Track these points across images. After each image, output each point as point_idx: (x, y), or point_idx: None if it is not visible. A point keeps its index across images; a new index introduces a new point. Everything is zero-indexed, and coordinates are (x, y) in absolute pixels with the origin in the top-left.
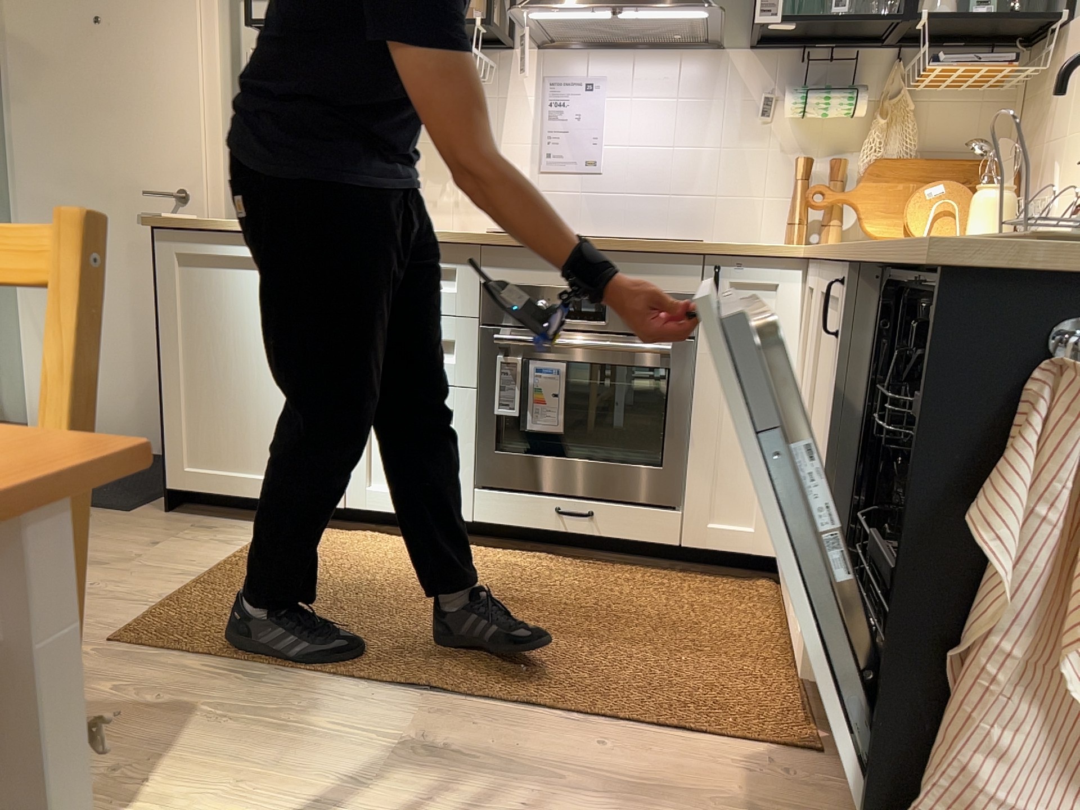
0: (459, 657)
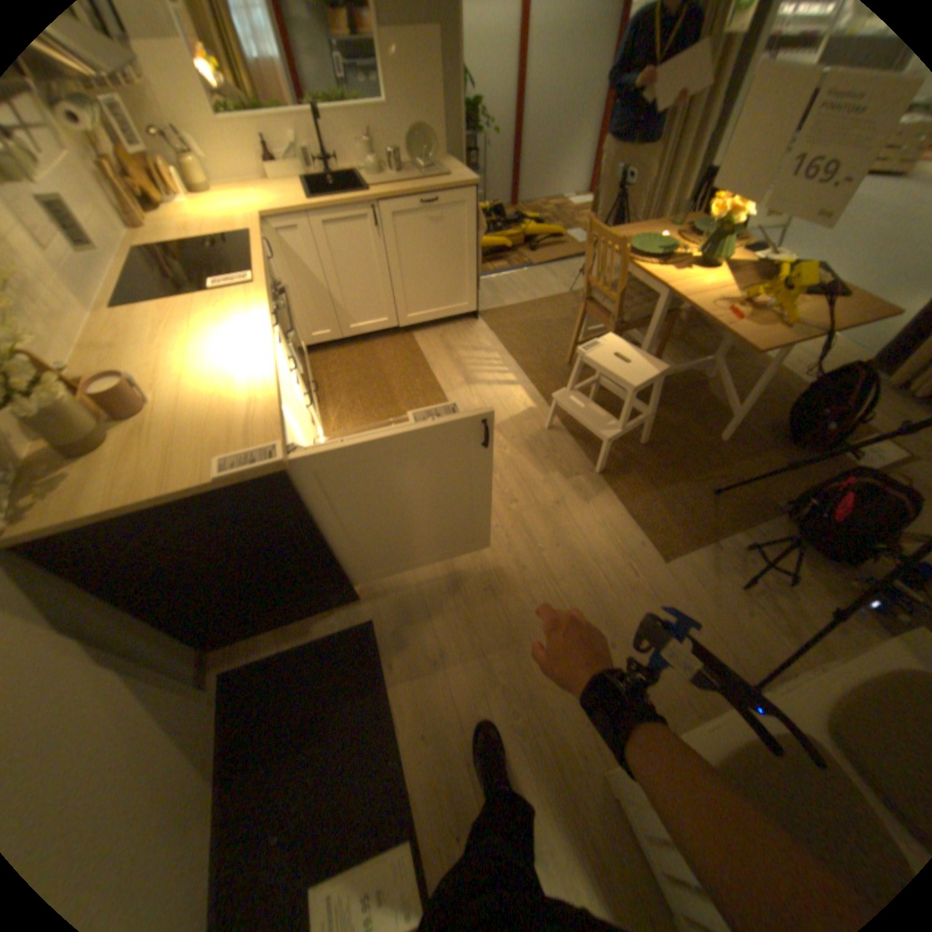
0: (420, 396)
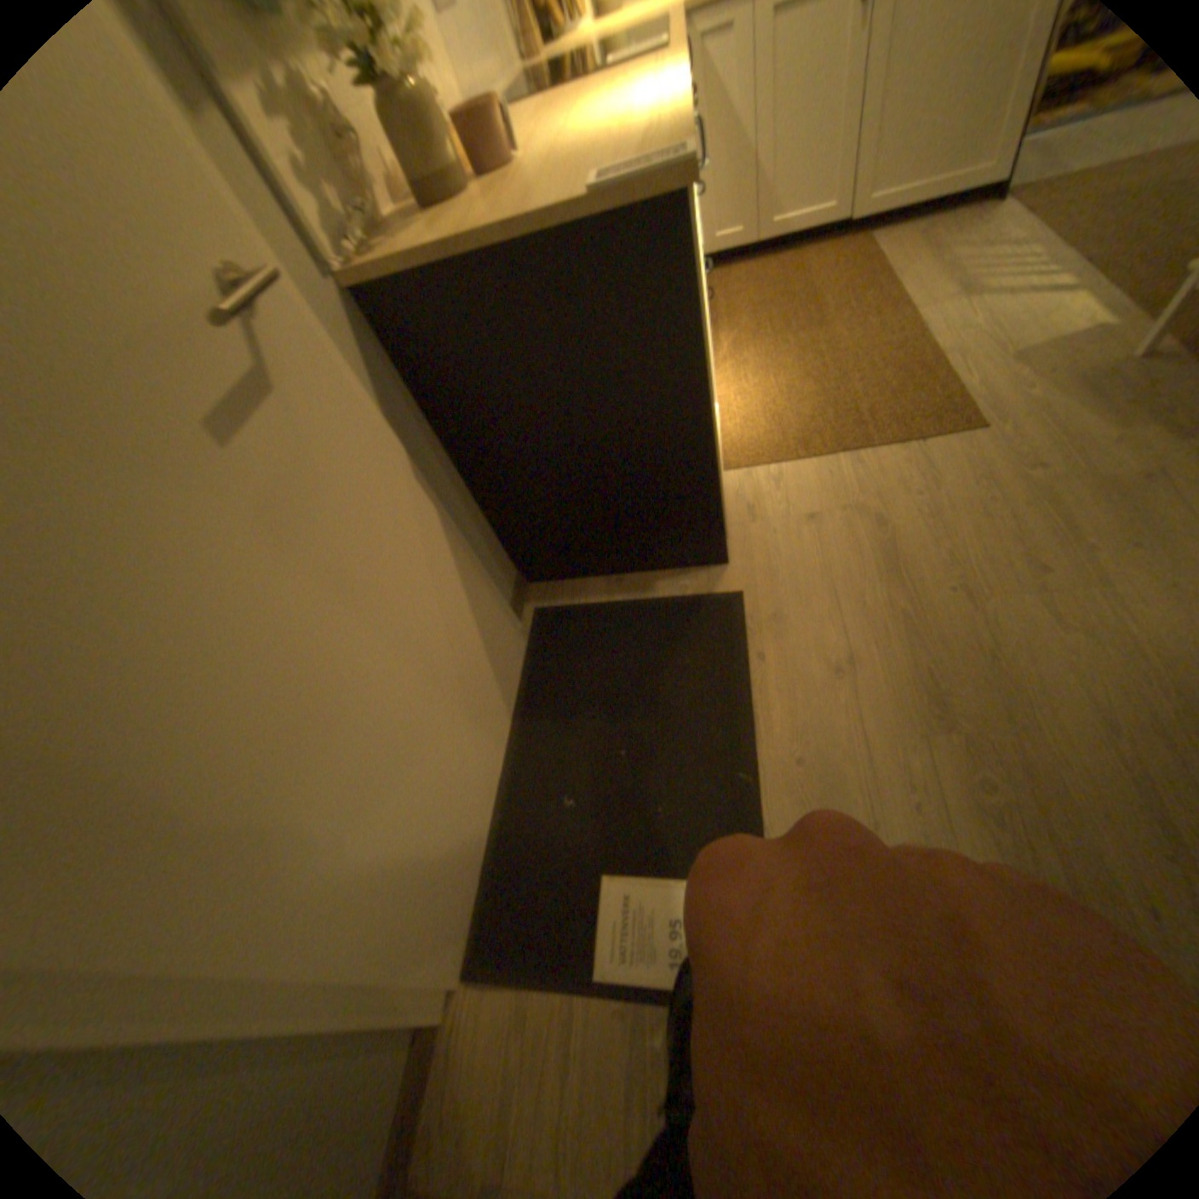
0: (870, 313)
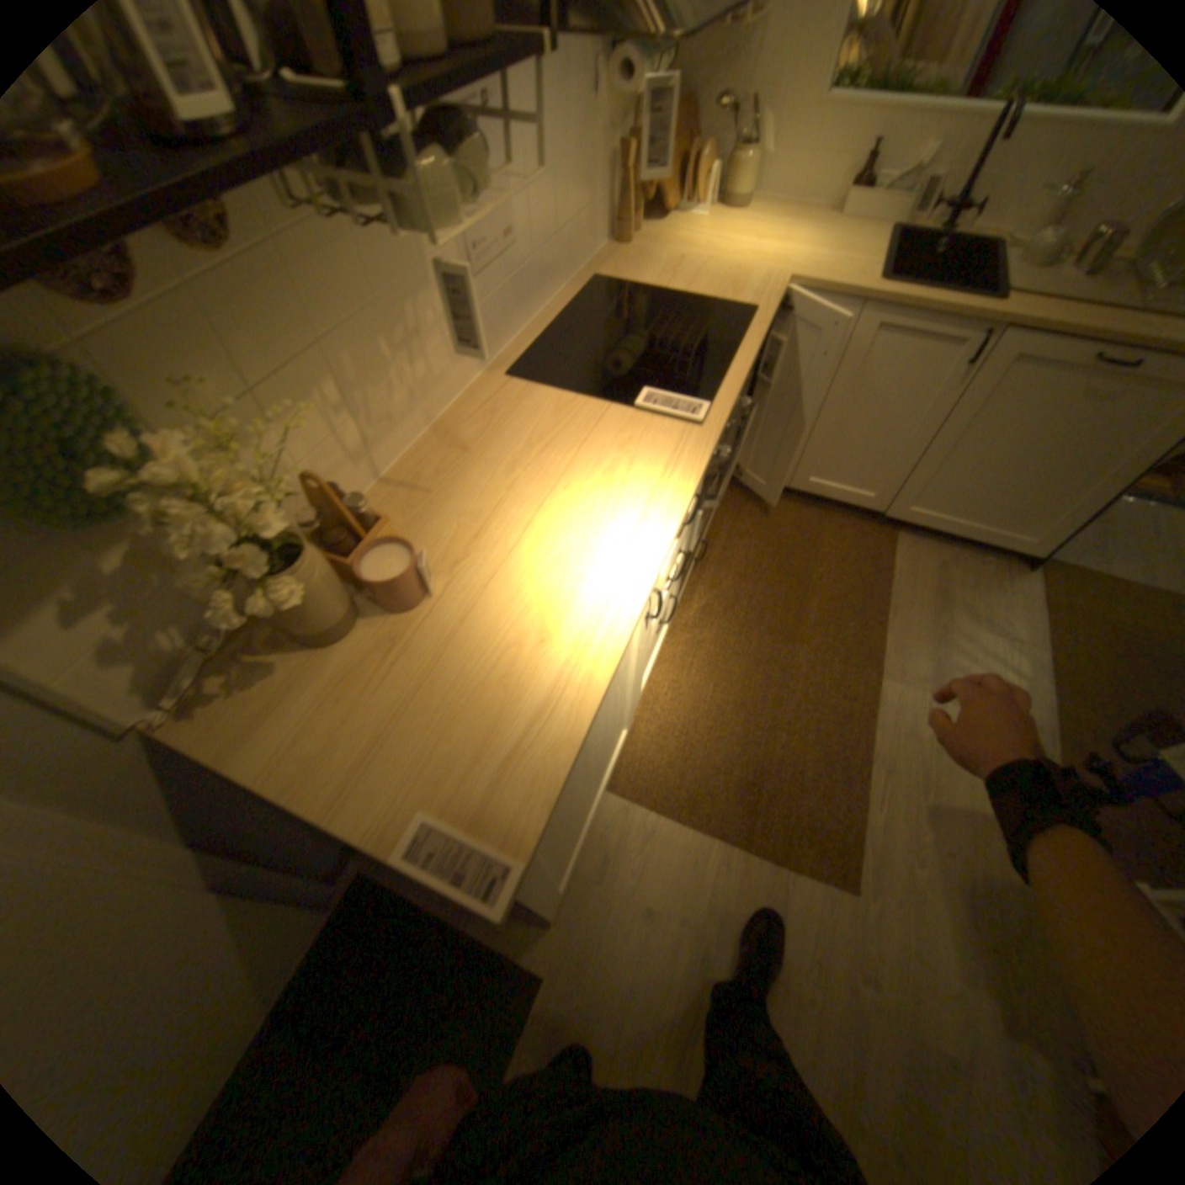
0: (839, 656)
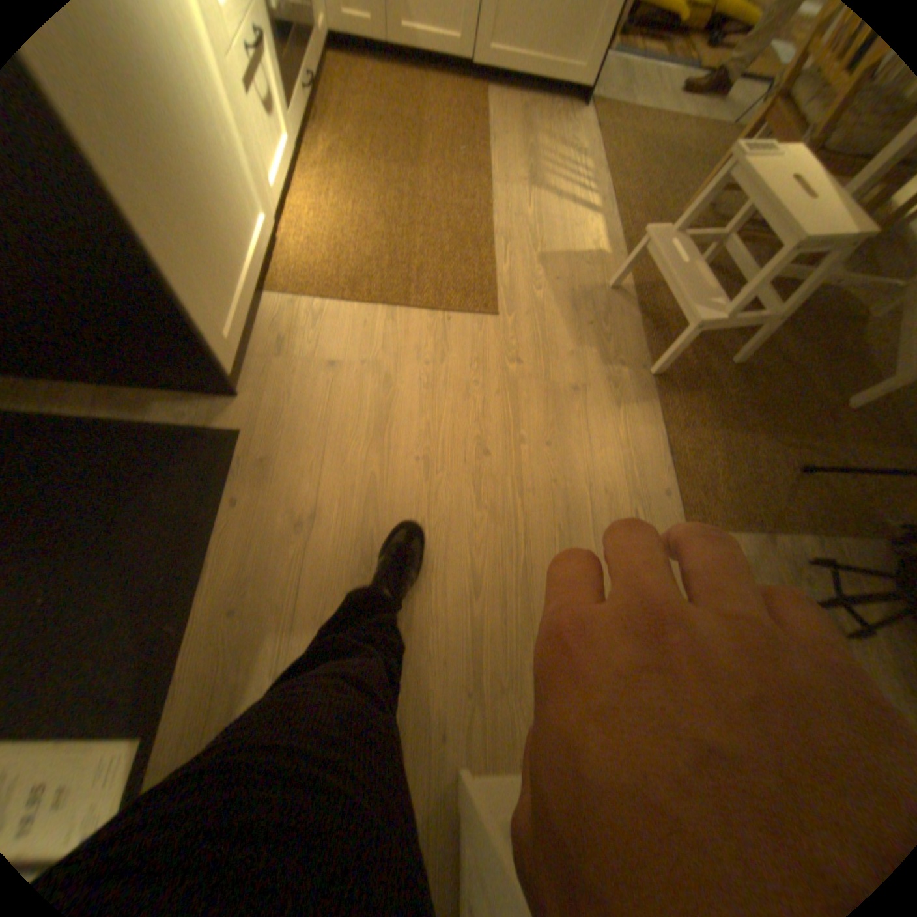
0: (454, 170)
